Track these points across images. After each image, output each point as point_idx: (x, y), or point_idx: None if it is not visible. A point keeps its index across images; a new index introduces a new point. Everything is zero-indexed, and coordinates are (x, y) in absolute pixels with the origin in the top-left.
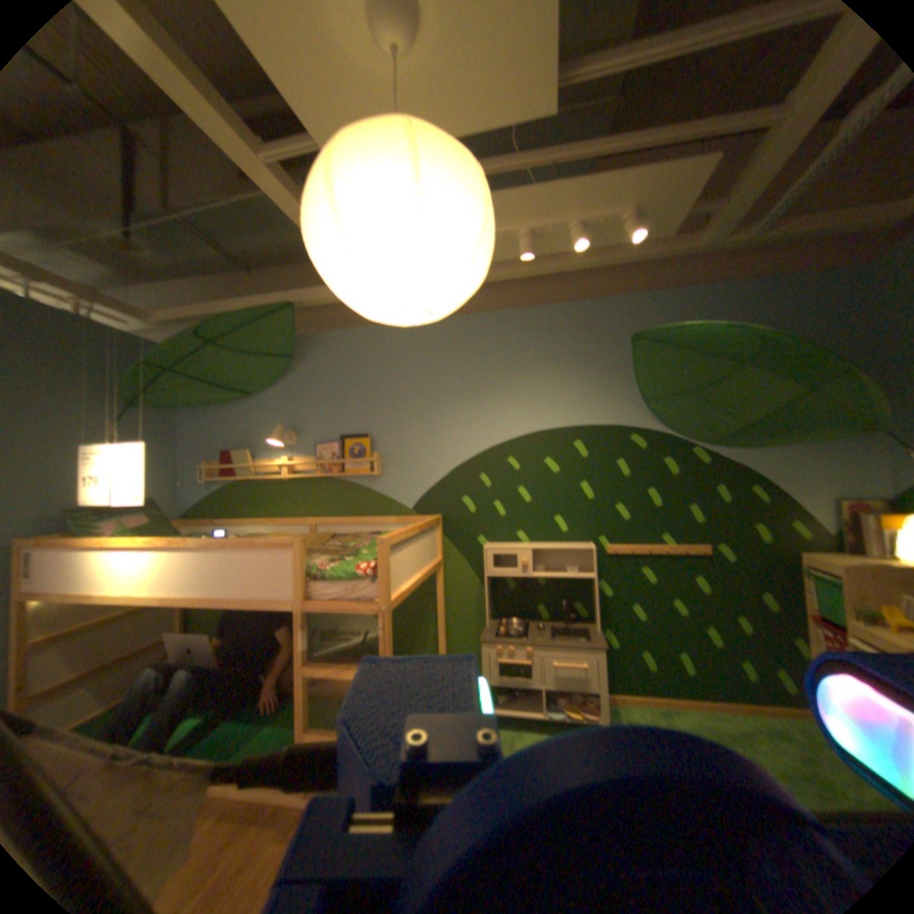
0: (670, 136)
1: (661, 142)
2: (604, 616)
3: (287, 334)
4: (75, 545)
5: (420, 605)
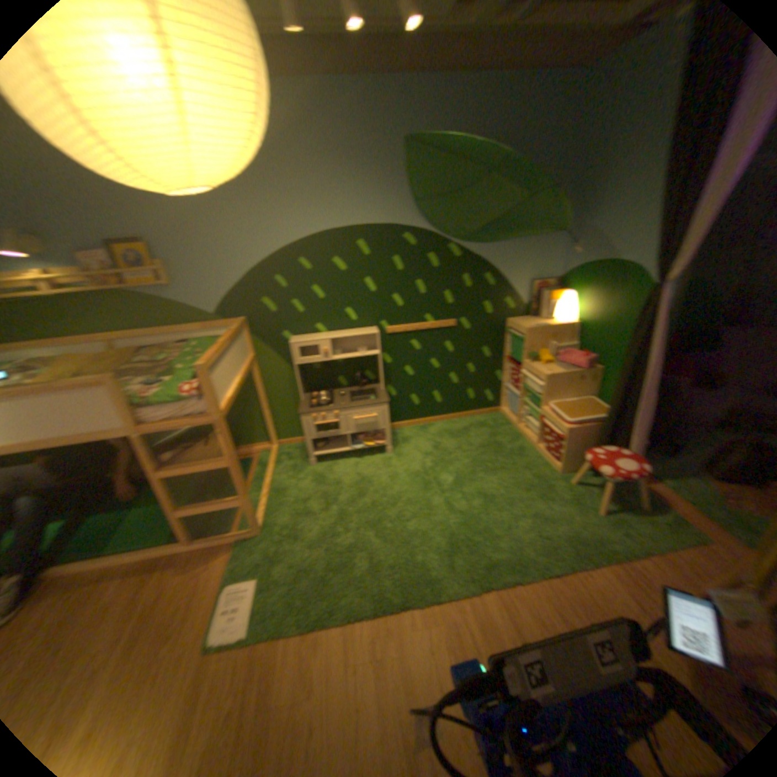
0: None
1: None
2: (388, 378)
3: None
4: None
5: (246, 393)
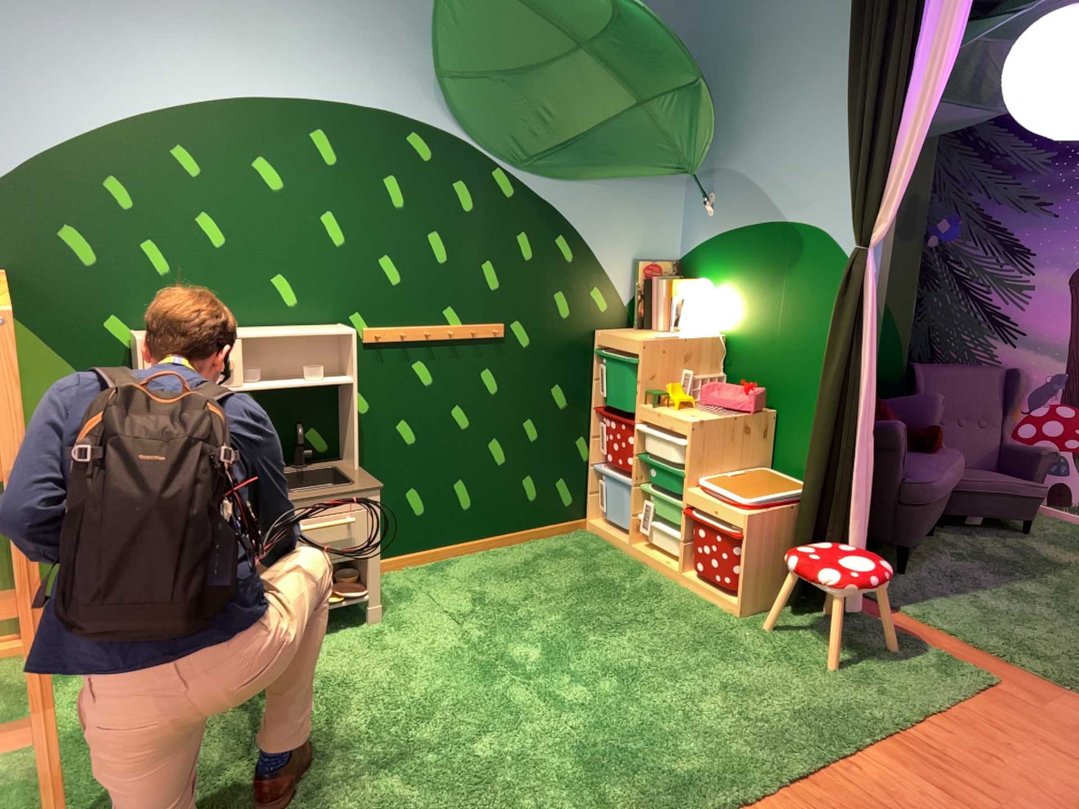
0: None
1: None
2: (360, 447)
3: None
4: None
5: None
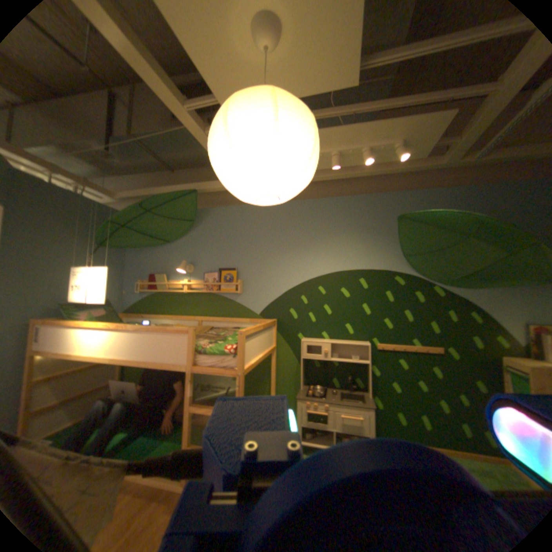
0: (426, 98)
1: (420, 102)
2: (374, 388)
3: (192, 207)
4: (63, 324)
5: (260, 373)
